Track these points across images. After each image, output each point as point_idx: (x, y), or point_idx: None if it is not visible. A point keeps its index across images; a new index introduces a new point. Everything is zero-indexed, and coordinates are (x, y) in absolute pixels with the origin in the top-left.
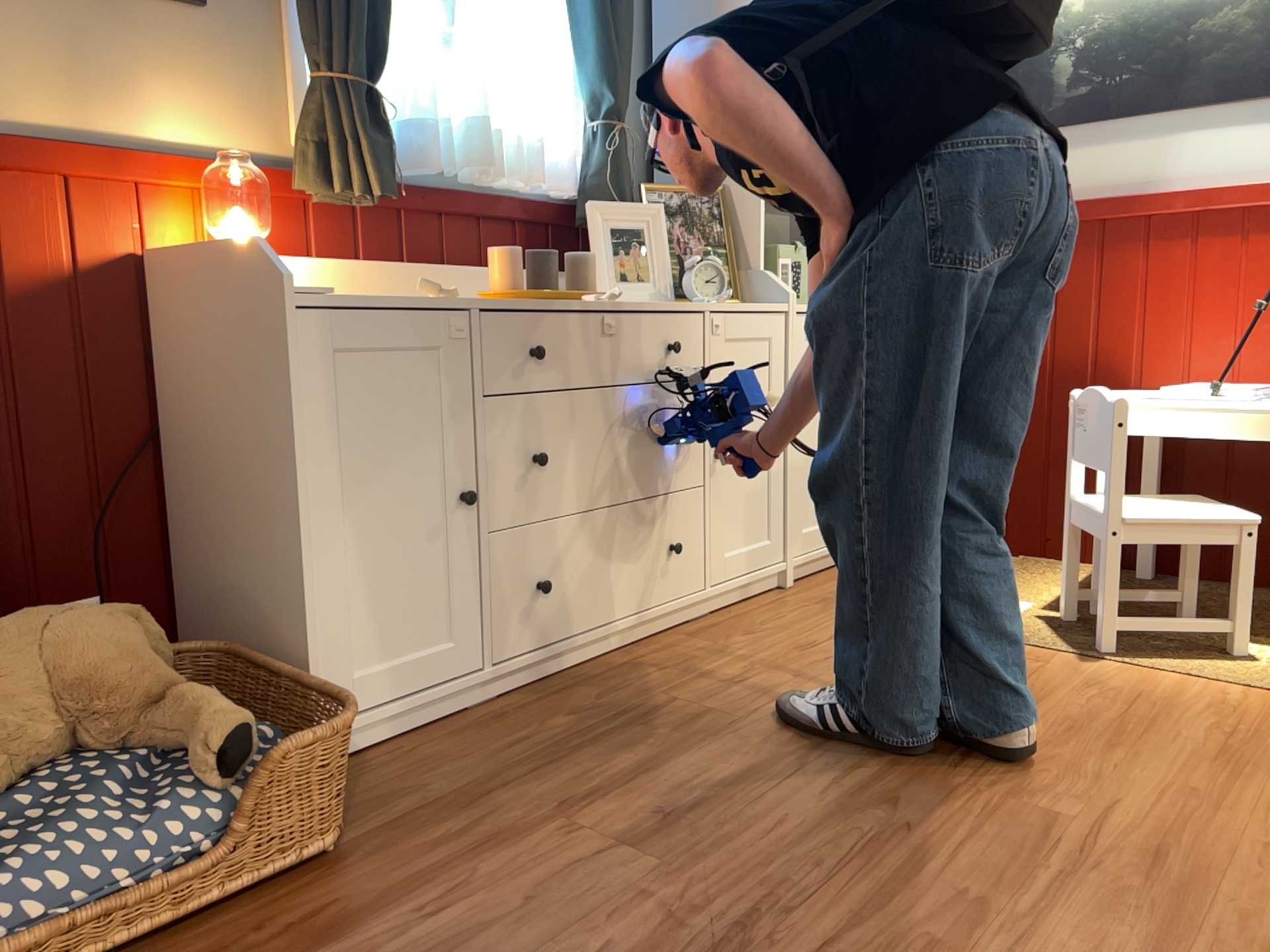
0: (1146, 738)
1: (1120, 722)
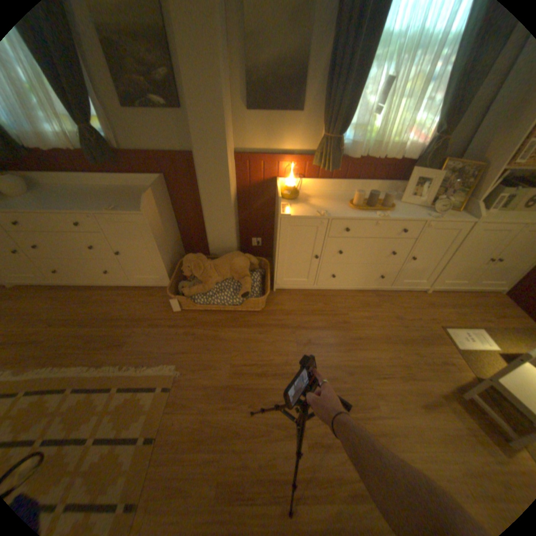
0: (439, 415)
1: (442, 405)
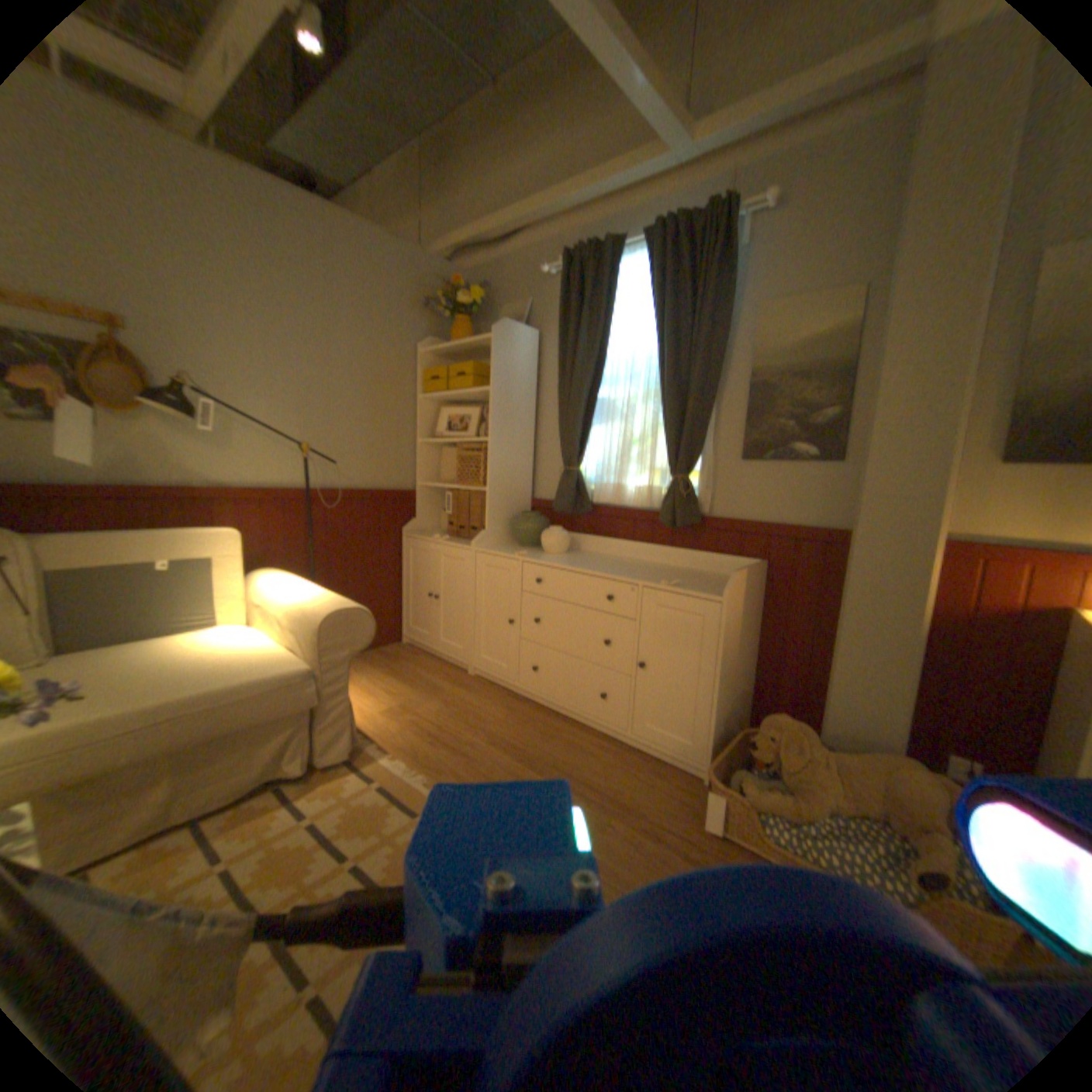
0: None
1: None
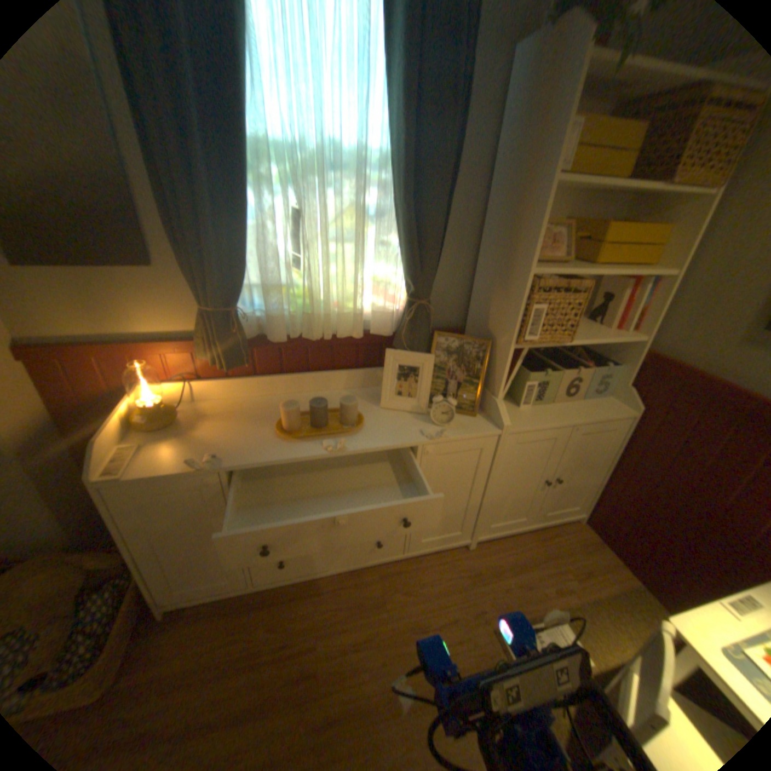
0: None
1: None
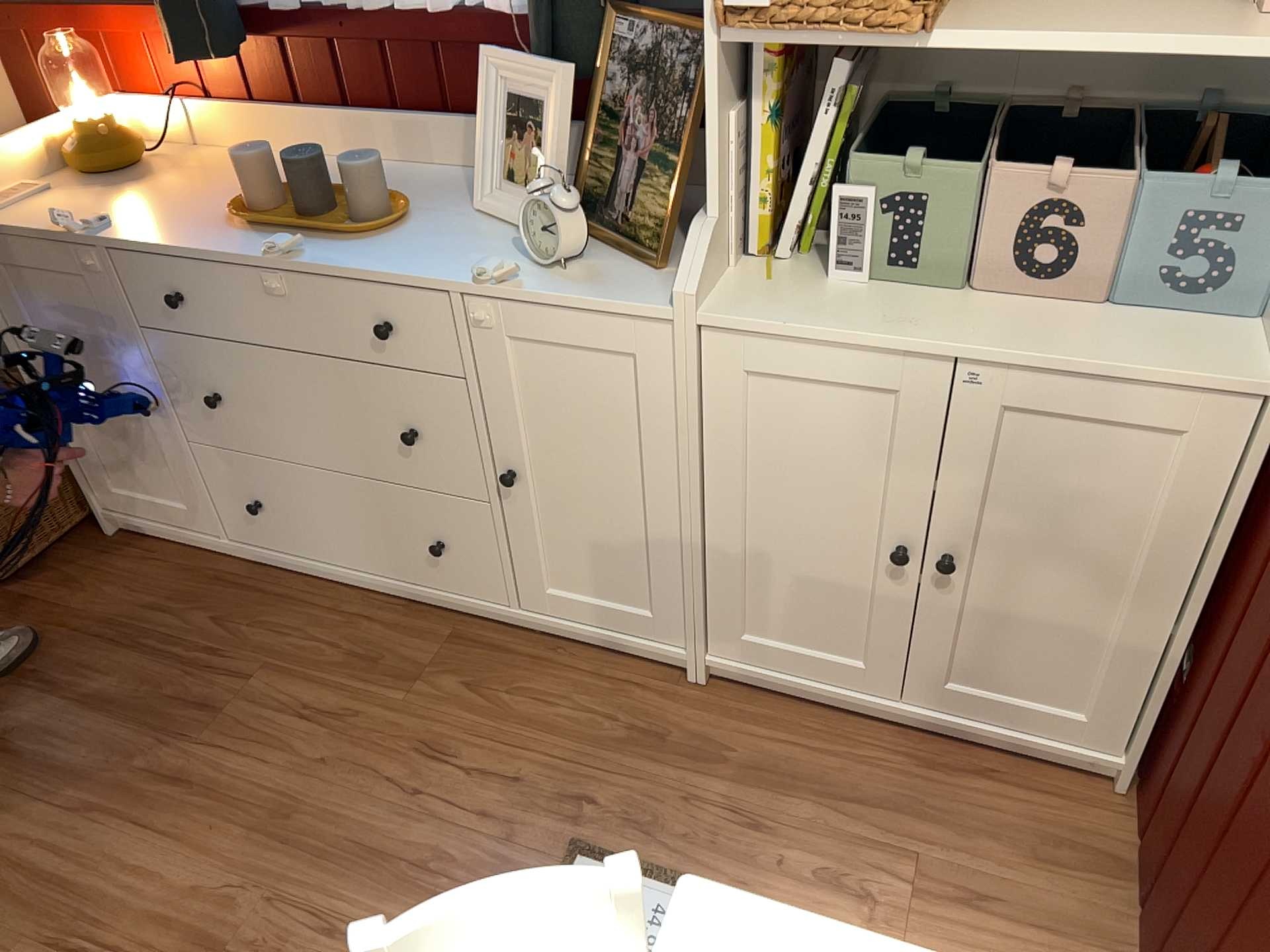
0: None
1: None
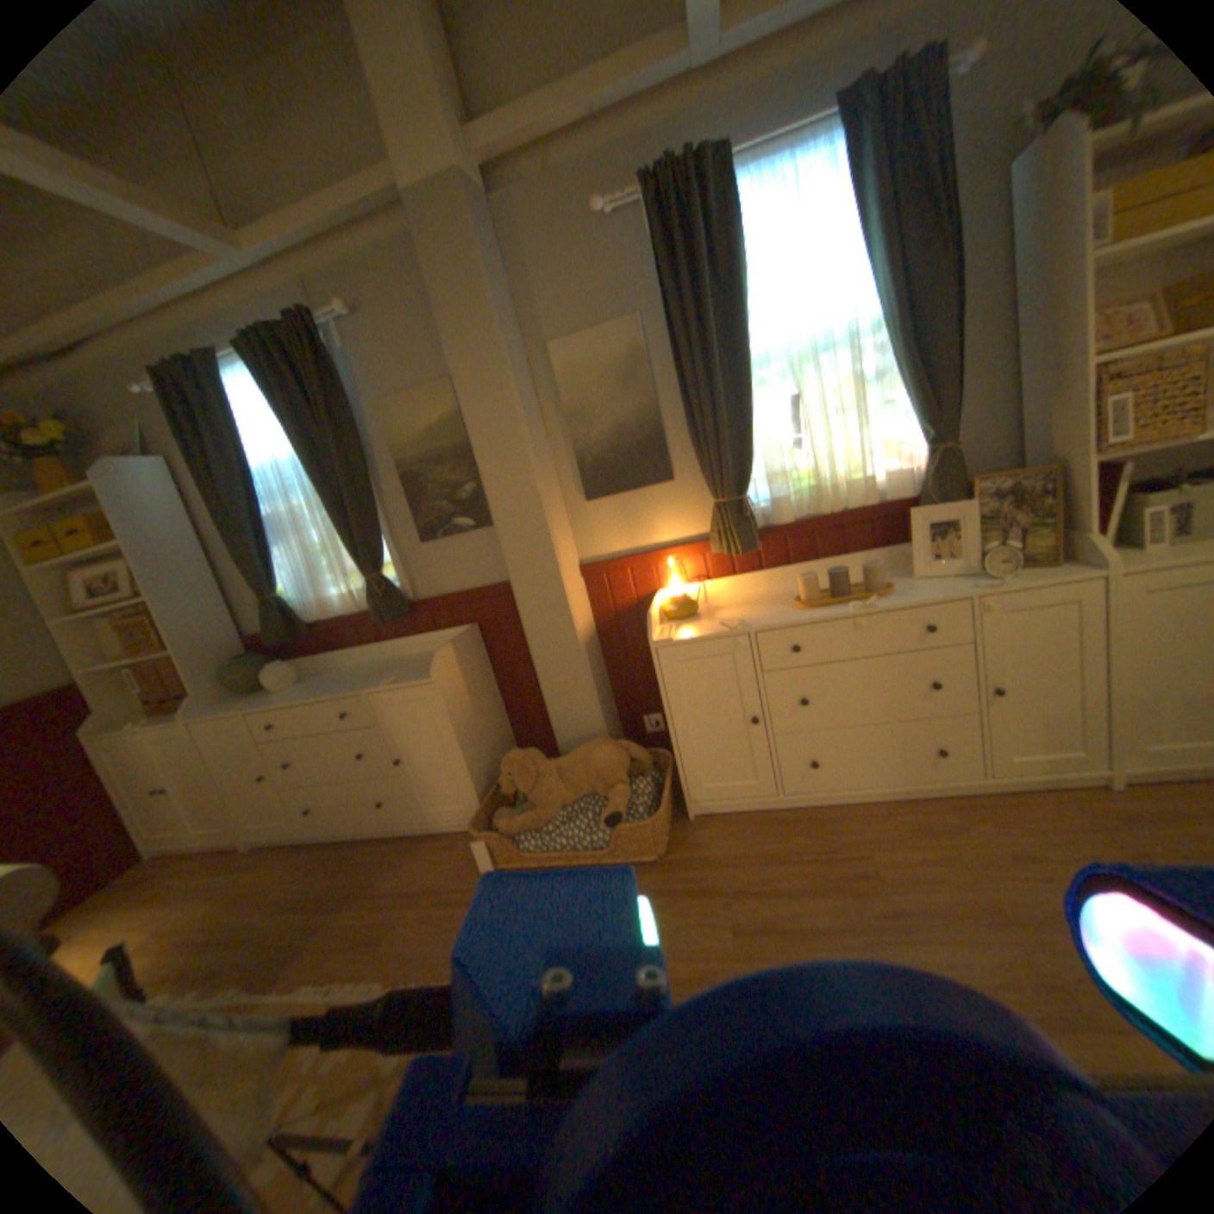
0: None
1: None
